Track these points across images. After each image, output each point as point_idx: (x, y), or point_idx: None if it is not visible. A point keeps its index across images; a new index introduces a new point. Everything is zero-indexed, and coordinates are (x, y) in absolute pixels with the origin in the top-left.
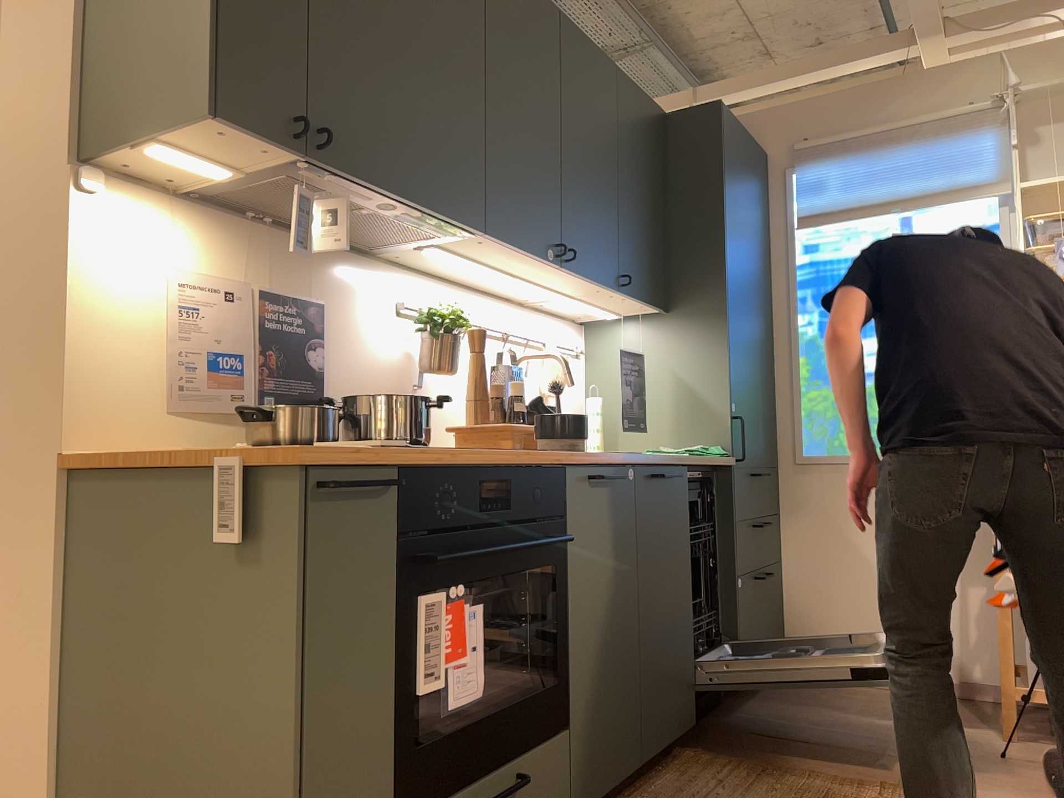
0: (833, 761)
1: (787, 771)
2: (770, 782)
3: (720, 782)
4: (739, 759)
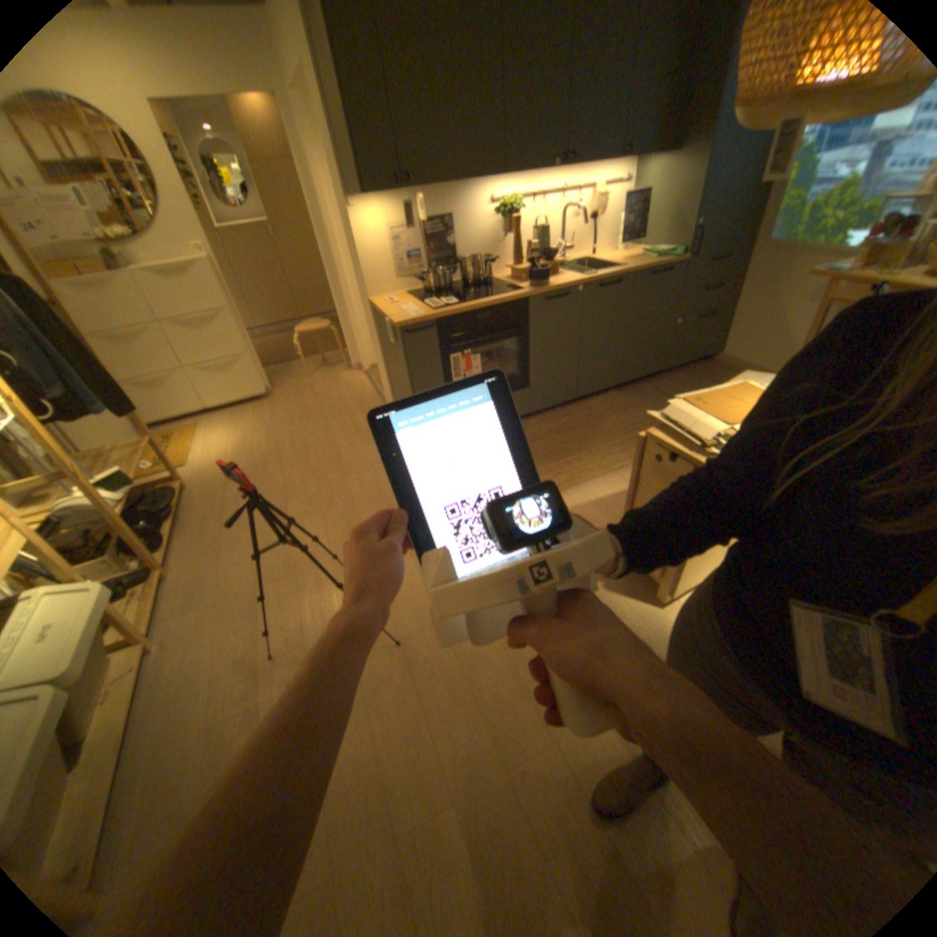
0: None
1: (639, 410)
2: (627, 412)
3: (607, 409)
4: (628, 401)
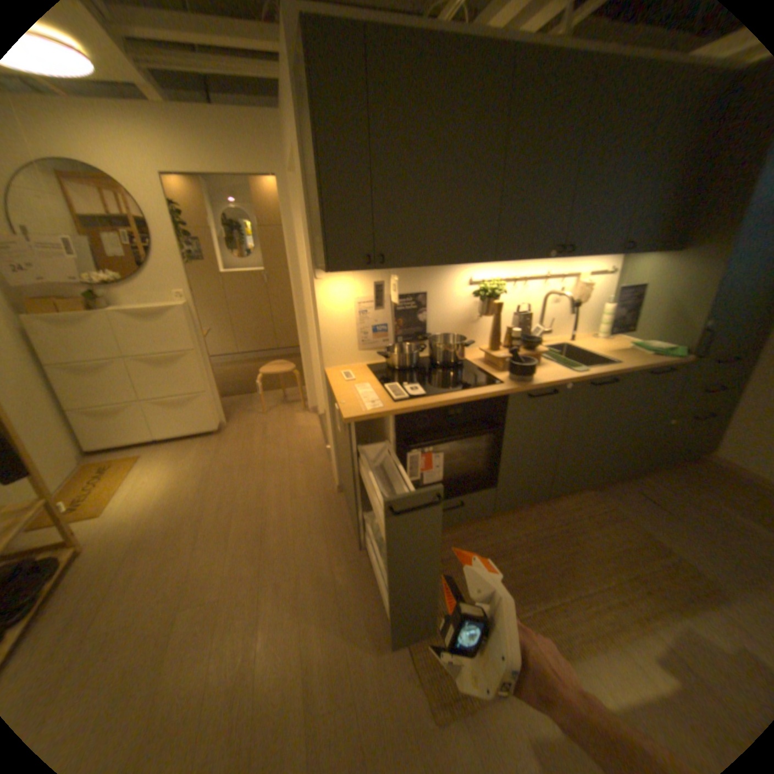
0: (671, 531)
1: (633, 526)
2: (617, 528)
3: (589, 517)
4: (614, 508)
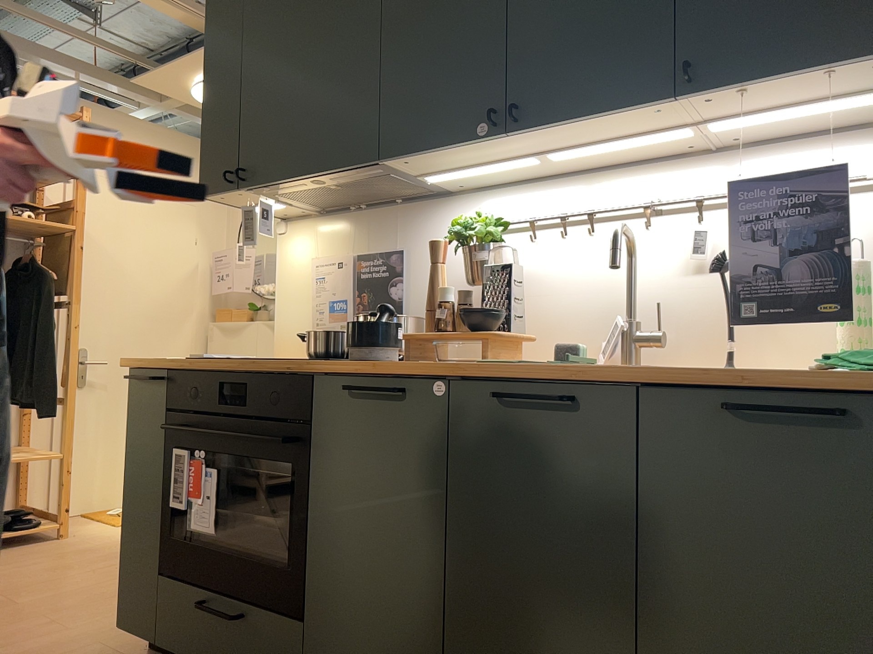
0: None
1: None
2: None
3: None
4: None
